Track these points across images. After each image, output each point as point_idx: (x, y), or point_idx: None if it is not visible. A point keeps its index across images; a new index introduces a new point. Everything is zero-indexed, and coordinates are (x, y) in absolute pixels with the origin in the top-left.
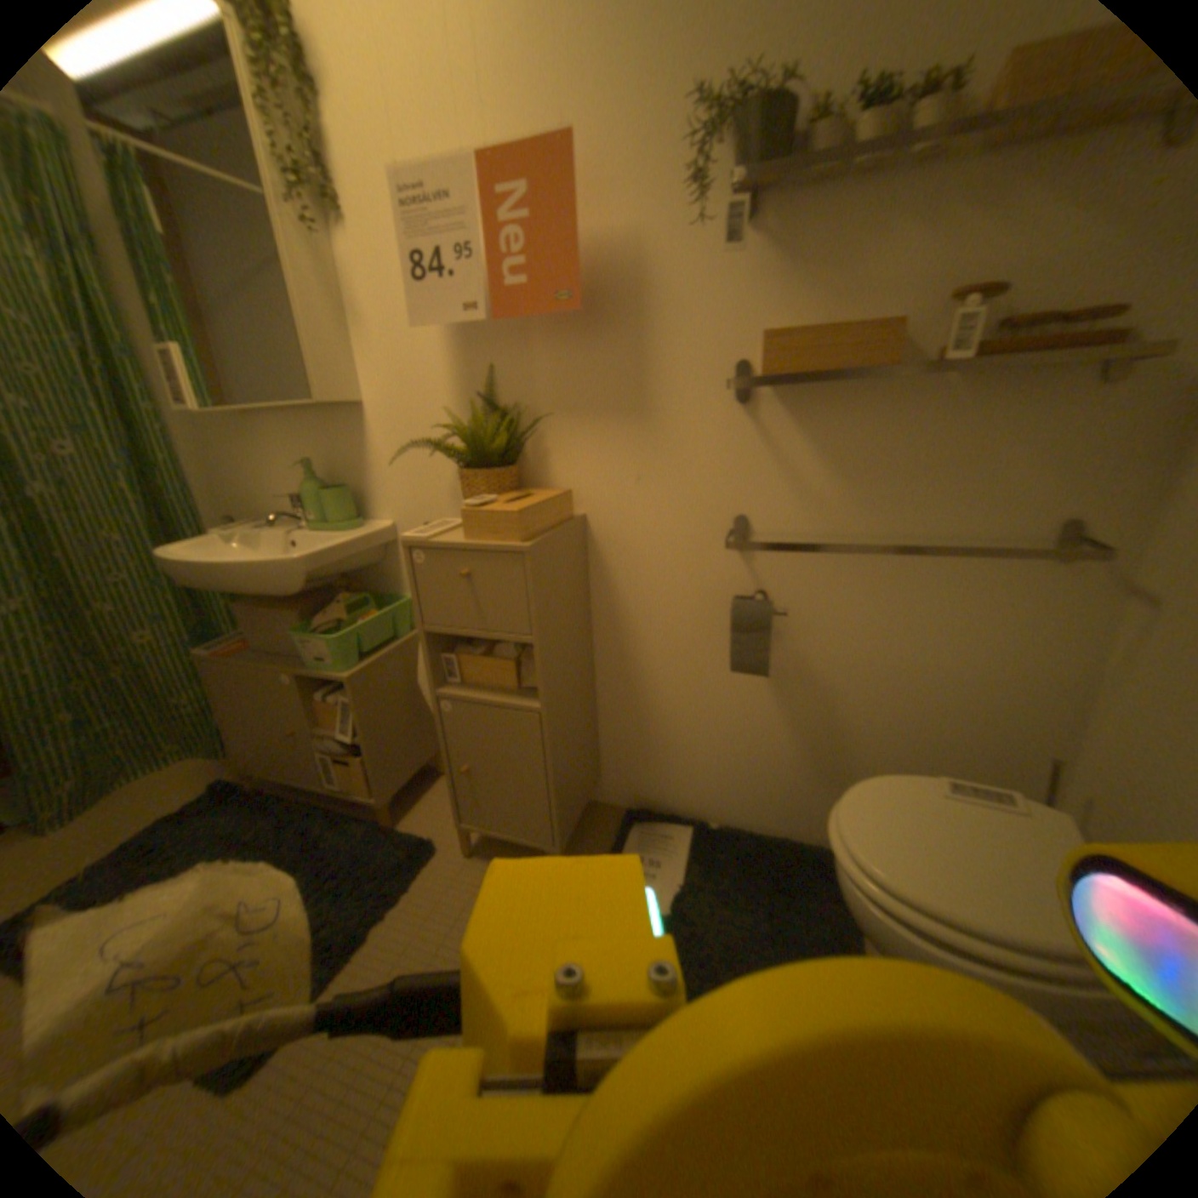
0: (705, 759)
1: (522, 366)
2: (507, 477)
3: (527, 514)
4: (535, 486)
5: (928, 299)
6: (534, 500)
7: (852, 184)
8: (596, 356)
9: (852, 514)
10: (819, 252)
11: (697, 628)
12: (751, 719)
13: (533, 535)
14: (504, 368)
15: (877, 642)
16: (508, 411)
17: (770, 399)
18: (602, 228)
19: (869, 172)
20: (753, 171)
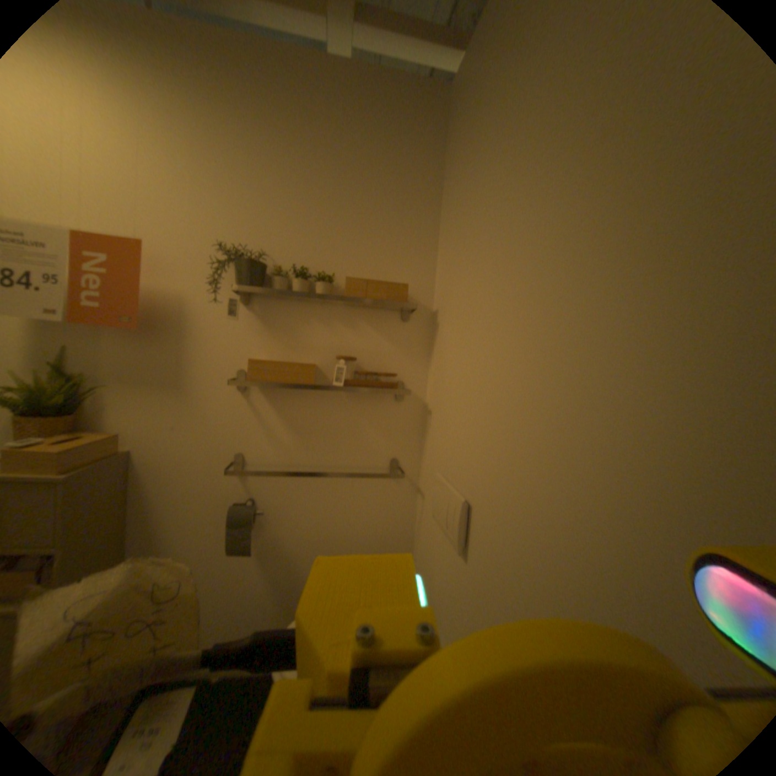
0: (209, 624)
1: (89, 351)
2: (58, 424)
3: (66, 454)
4: (87, 430)
5: (327, 356)
6: (78, 442)
7: (292, 302)
8: (147, 354)
9: (299, 453)
10: (278, 326)
11: (207, 526)
12: (243, 586)
13: (68, 469)
14: (73, 350)
15: (315, 525)
16: (71, 377)
17: (255, 391)
18: (158, 288)
19: (299, 300)
20: (241, 288)
